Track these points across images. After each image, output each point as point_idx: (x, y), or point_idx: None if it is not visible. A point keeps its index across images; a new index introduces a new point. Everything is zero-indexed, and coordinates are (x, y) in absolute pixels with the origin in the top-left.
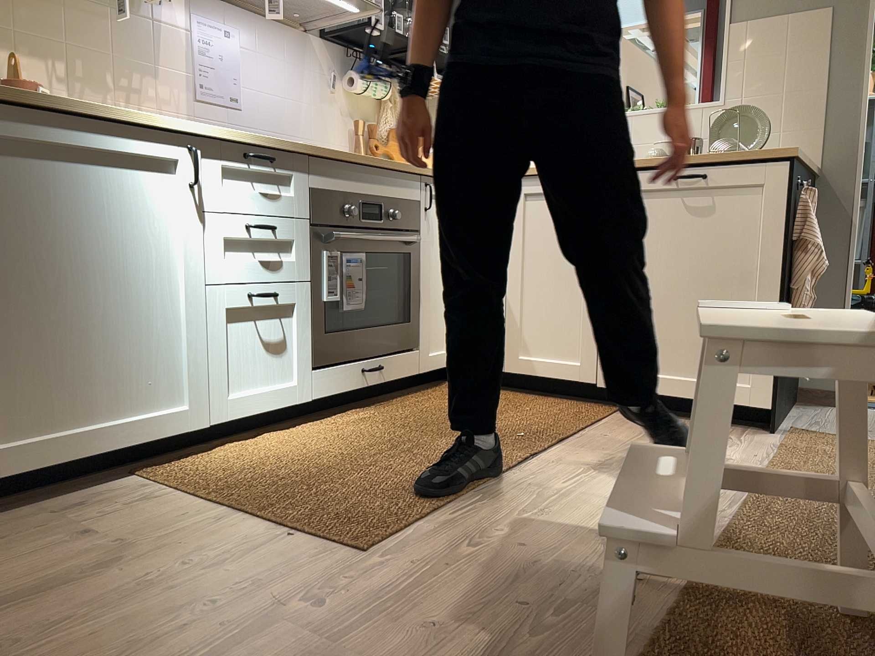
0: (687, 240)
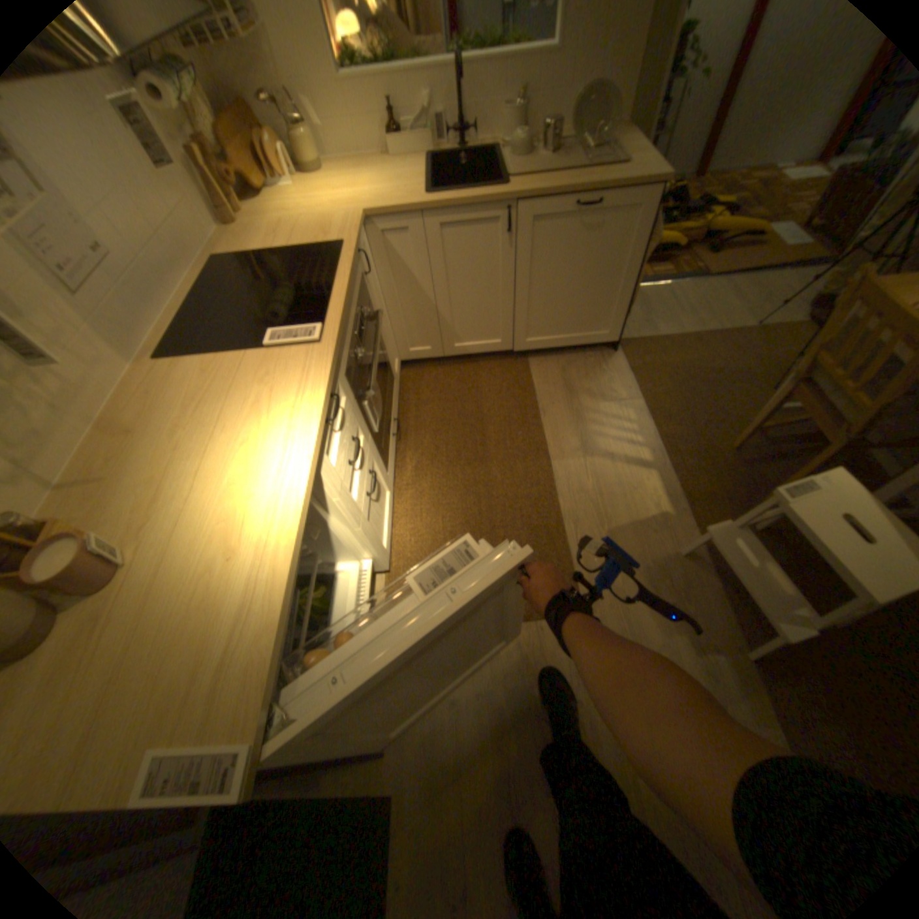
0: (581, 250)
